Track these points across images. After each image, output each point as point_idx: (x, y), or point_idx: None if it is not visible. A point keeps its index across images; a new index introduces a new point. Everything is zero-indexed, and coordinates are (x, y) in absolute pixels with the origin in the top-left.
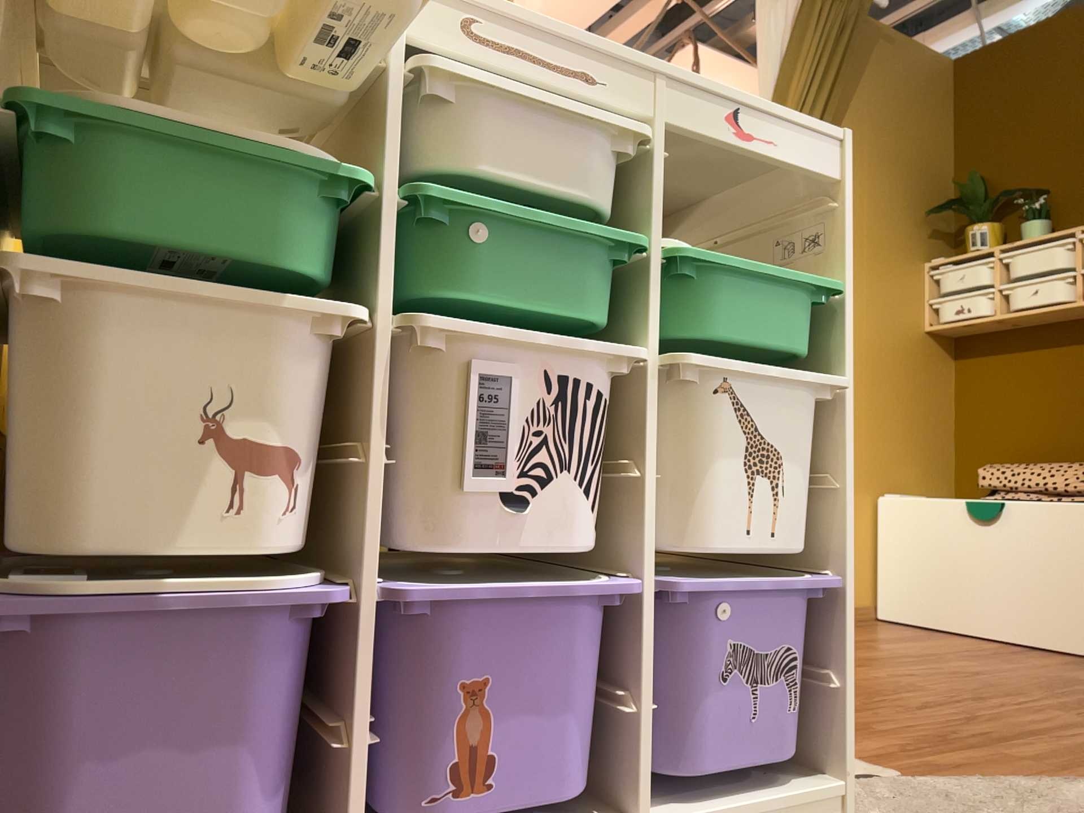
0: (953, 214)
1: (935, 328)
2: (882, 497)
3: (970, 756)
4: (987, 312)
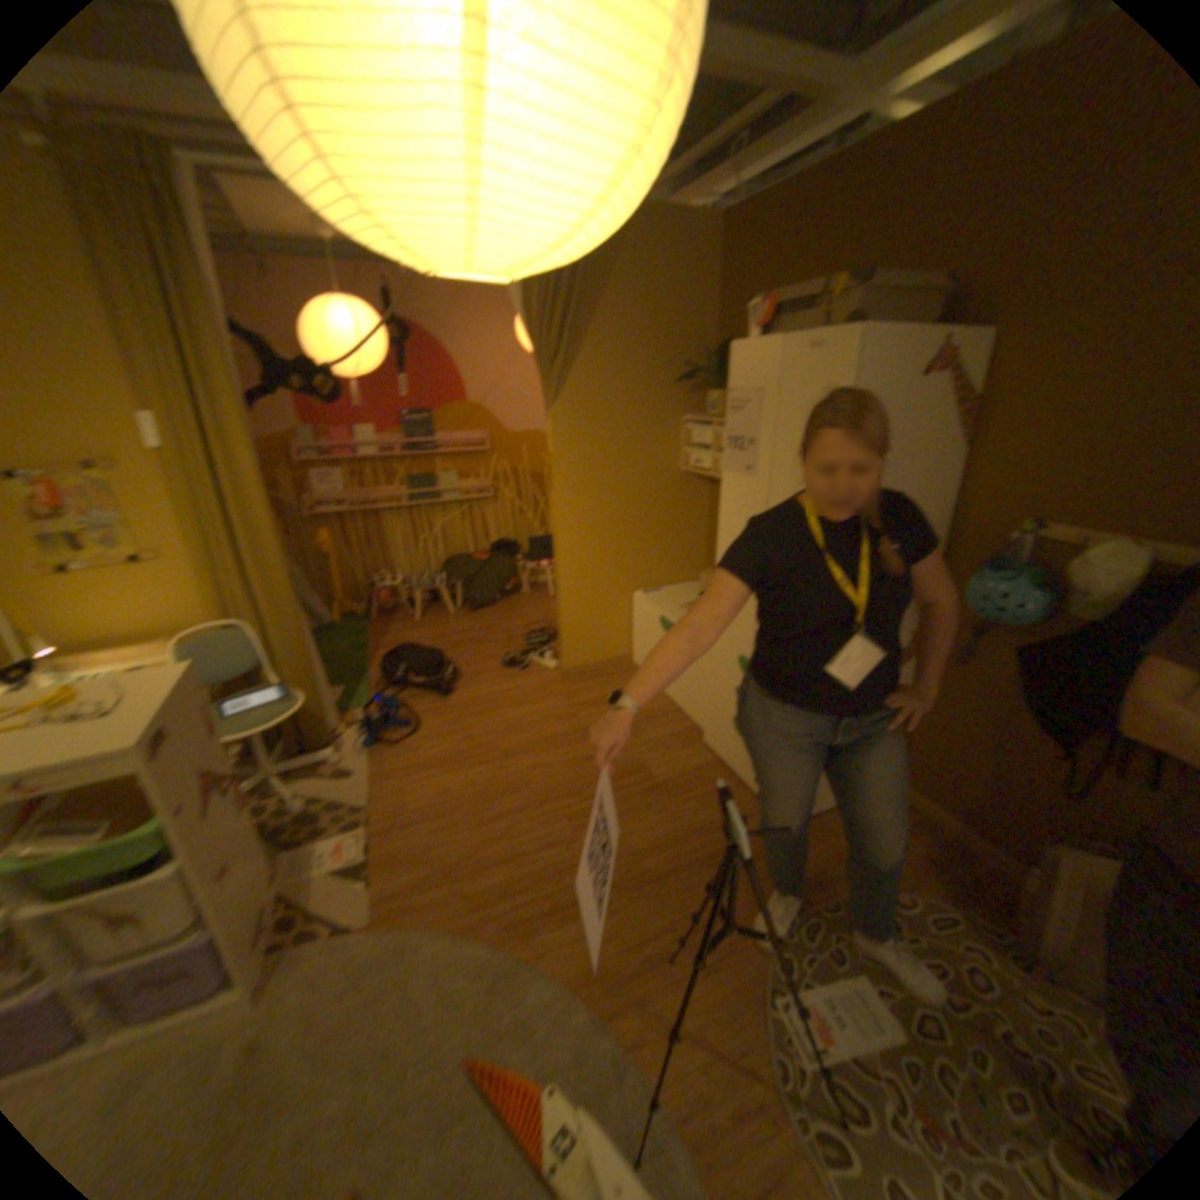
0: (701, 380)
1: (688, 471)
2: (633, 599)
3: (431, 906)
4: (711, 471)
